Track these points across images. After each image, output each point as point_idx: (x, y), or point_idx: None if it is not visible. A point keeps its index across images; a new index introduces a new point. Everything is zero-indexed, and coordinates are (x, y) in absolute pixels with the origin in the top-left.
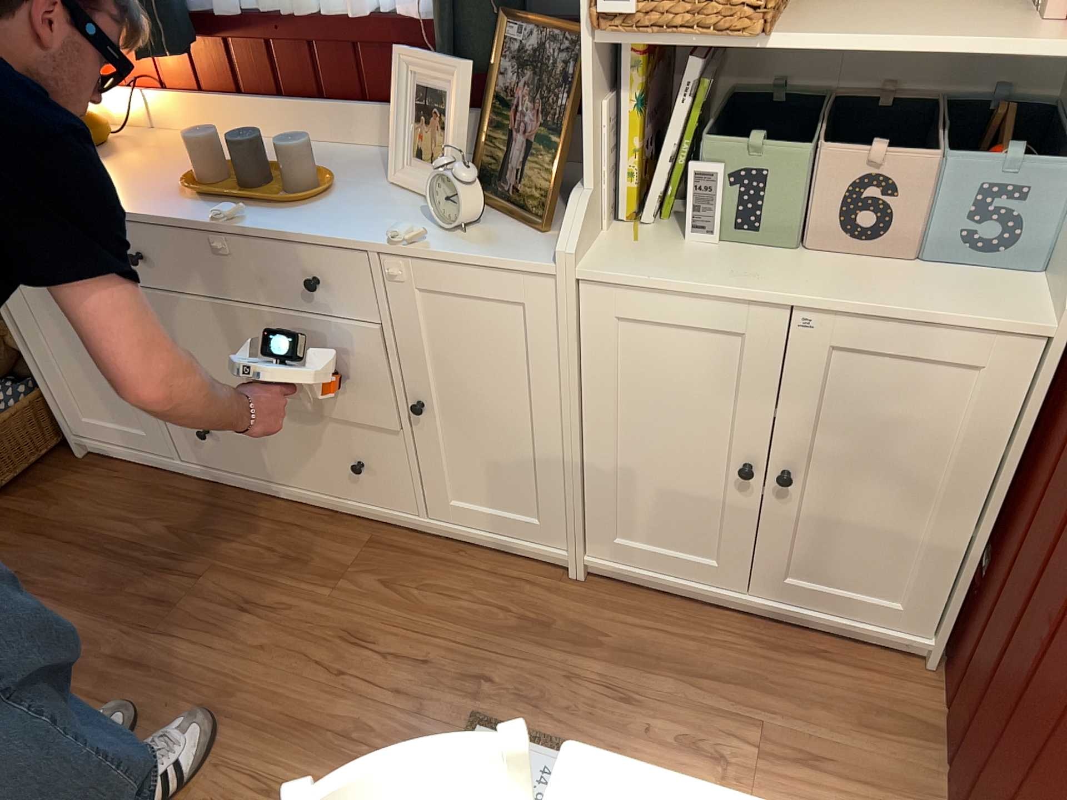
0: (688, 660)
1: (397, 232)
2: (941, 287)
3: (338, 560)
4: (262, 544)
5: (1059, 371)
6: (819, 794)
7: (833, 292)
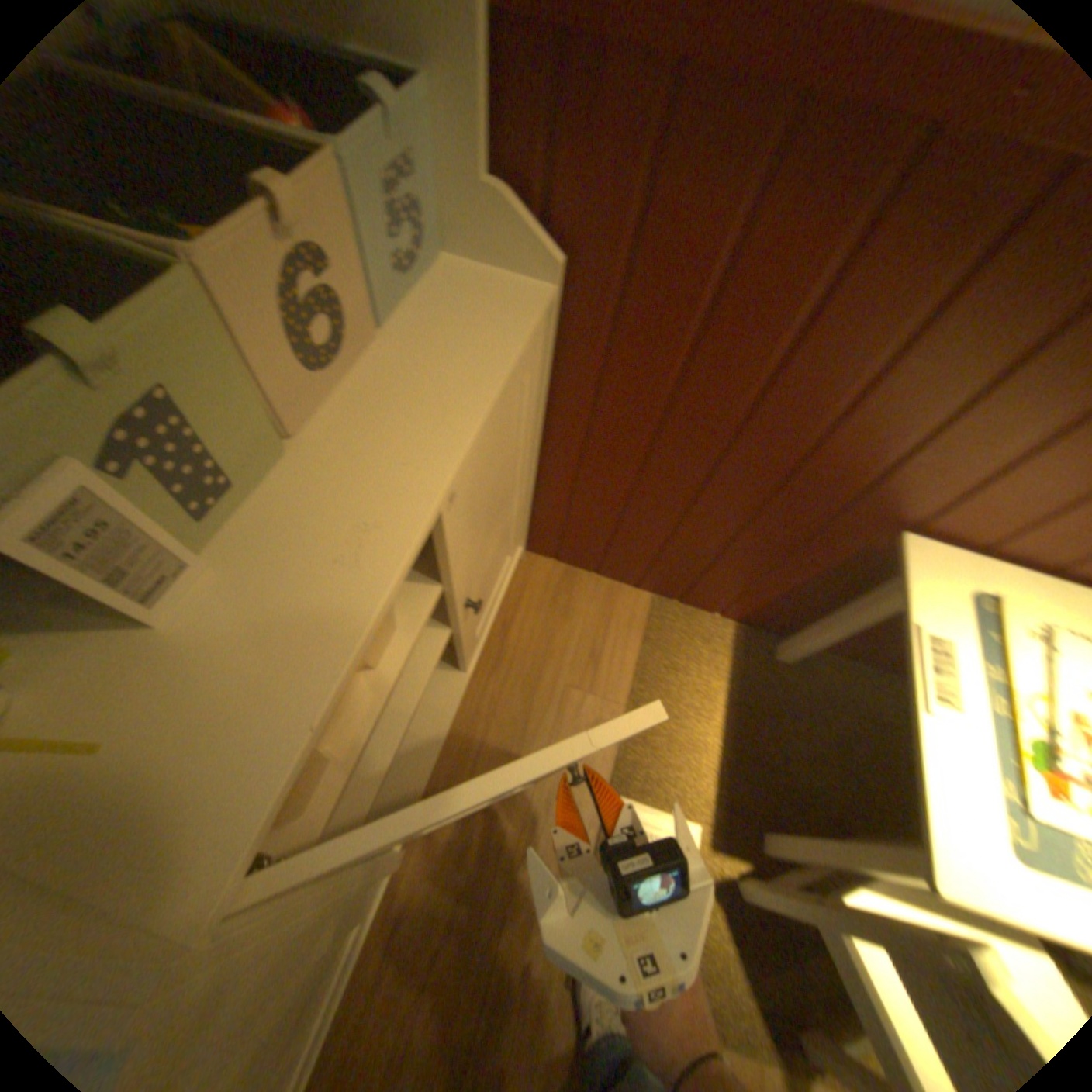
0: (513, 739)
1: None
2: (450, 328)
3: None
4: None
5: (565, 317)
6: (623, 657)
7: (441, 434)
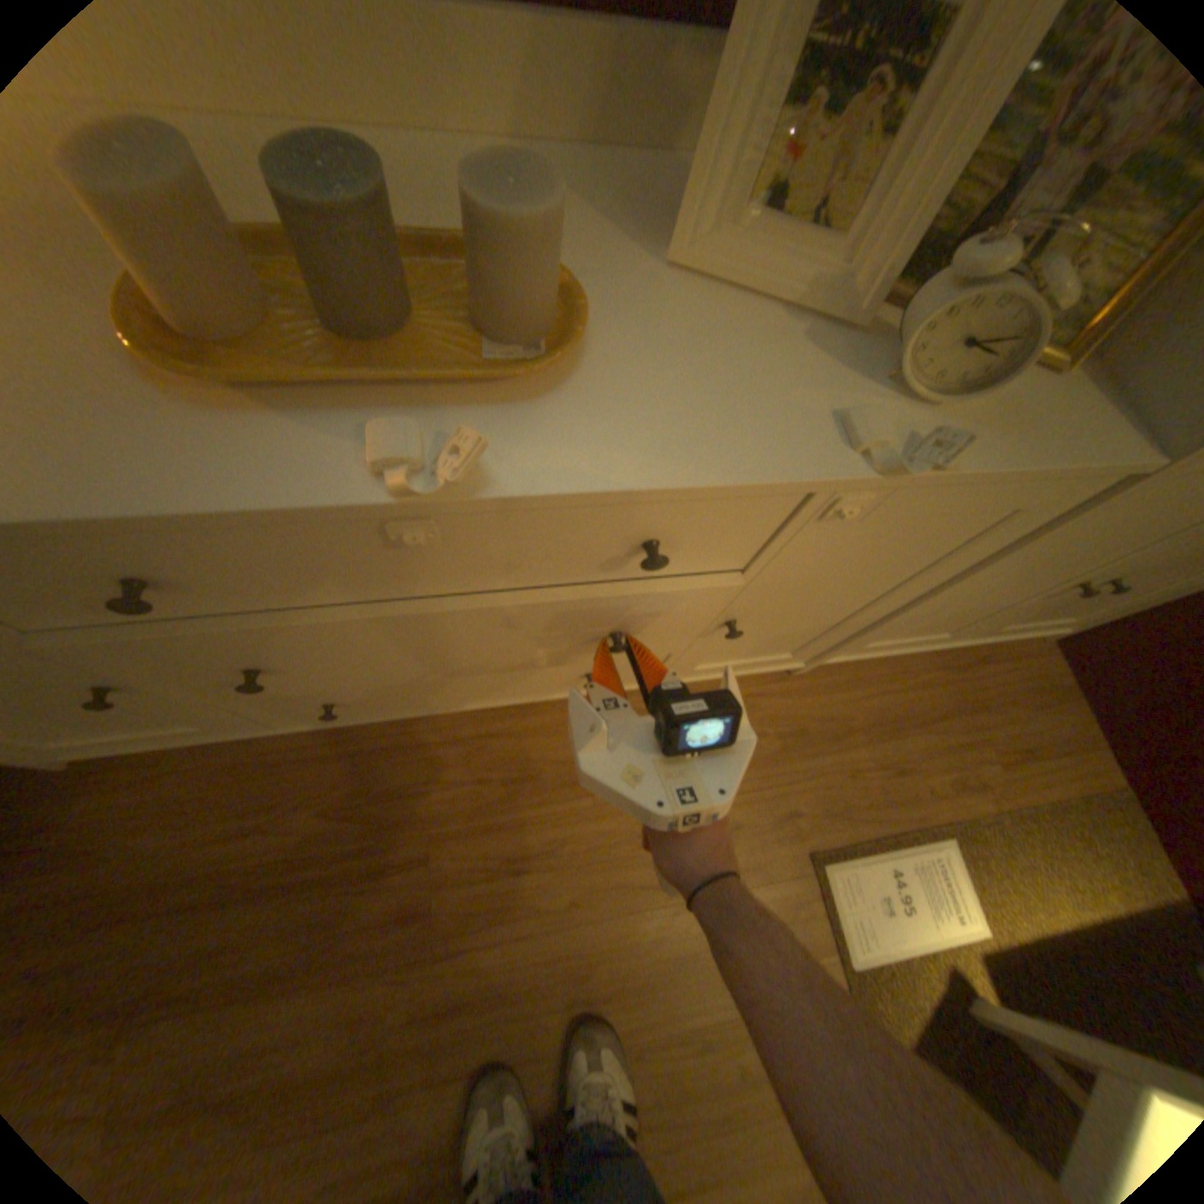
0: (921, 717)
1: (875, 432)
2: None
3: (567, 765)
4: (462, 786)
5: None
6: (1054, 786)
7: None
